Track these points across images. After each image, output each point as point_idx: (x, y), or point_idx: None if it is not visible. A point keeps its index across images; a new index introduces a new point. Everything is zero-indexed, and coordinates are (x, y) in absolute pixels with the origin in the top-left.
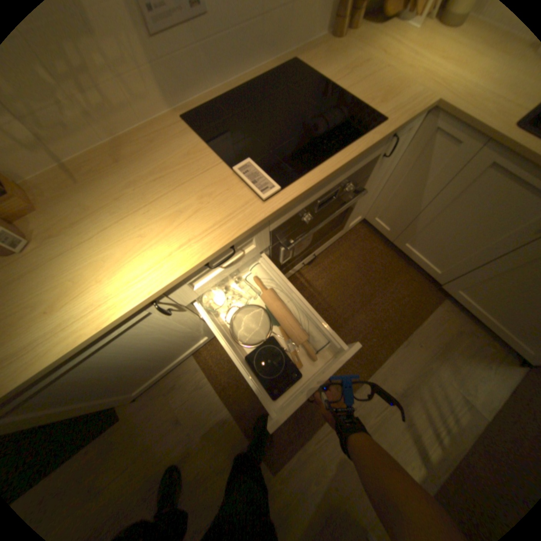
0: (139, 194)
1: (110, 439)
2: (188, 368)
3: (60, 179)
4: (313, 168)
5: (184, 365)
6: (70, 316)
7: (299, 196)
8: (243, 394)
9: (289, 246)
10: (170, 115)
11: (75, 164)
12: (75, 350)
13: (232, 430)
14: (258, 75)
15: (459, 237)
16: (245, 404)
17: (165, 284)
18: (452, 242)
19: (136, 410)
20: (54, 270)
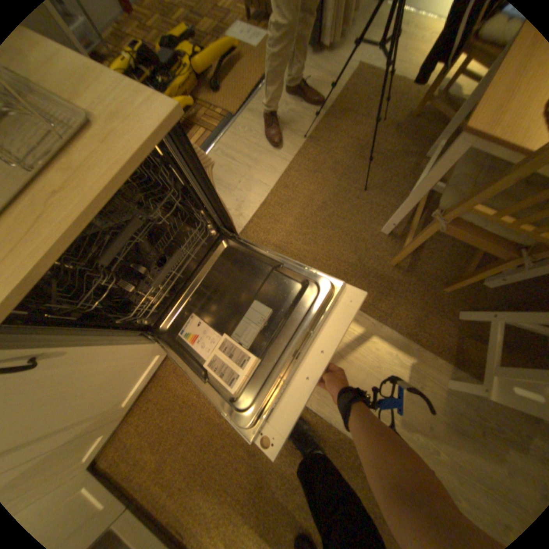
0: None
1: None
2: None
3: None
4: None
5: None
6: None
7: None
8: None
9: None
10: None
11: None
12: None
13: None
14: None
15: (93, 388)
16: None
17: None
18: (104, 385)
19: None
20: None
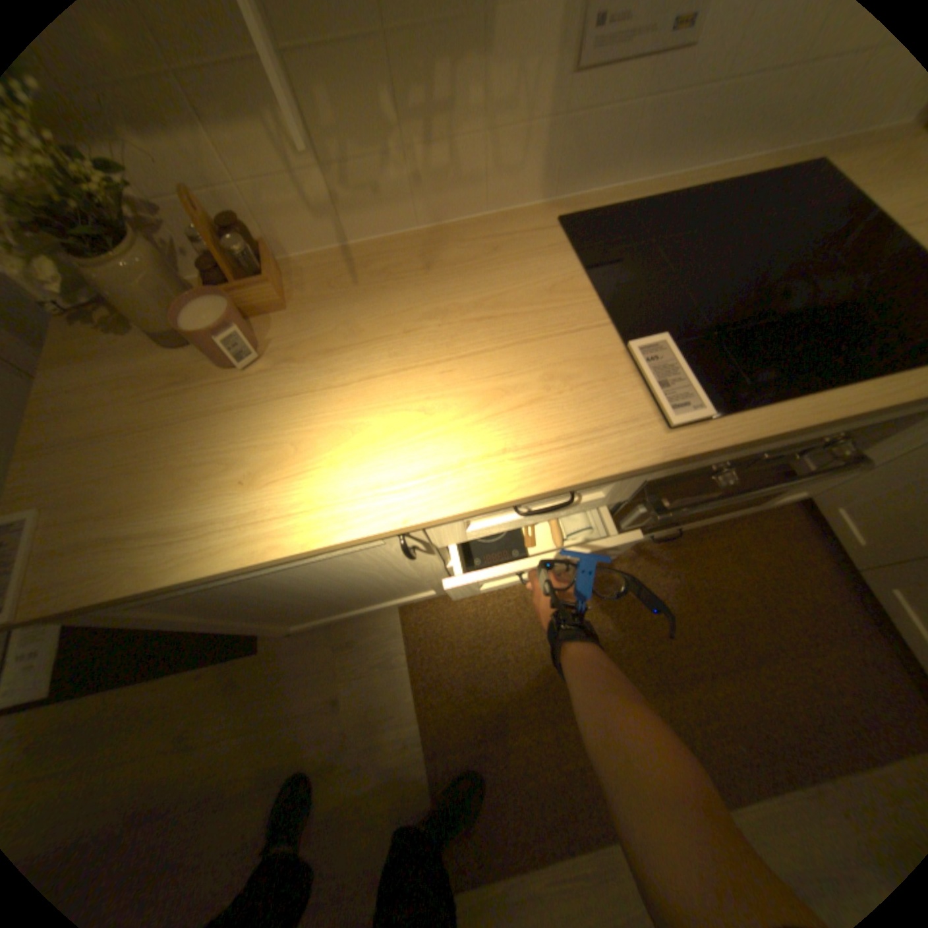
0: (446, 336)
1: (235, 676)
2: (385, 625)
3: (337, 270)
4: (801, 396)
5: (381, 616)
6: (275, 507)
7: (745, 441)
8: (455, 718)
9: (662, 515)
10: (543, 211)
11: (366, 253)
12: (259, 564)
13: (414, 770)
14: (728, 176)
15: None
16: (452, 736)
17: (437, 516)
18: None
19: (286, 651)
20: (278, 418)
